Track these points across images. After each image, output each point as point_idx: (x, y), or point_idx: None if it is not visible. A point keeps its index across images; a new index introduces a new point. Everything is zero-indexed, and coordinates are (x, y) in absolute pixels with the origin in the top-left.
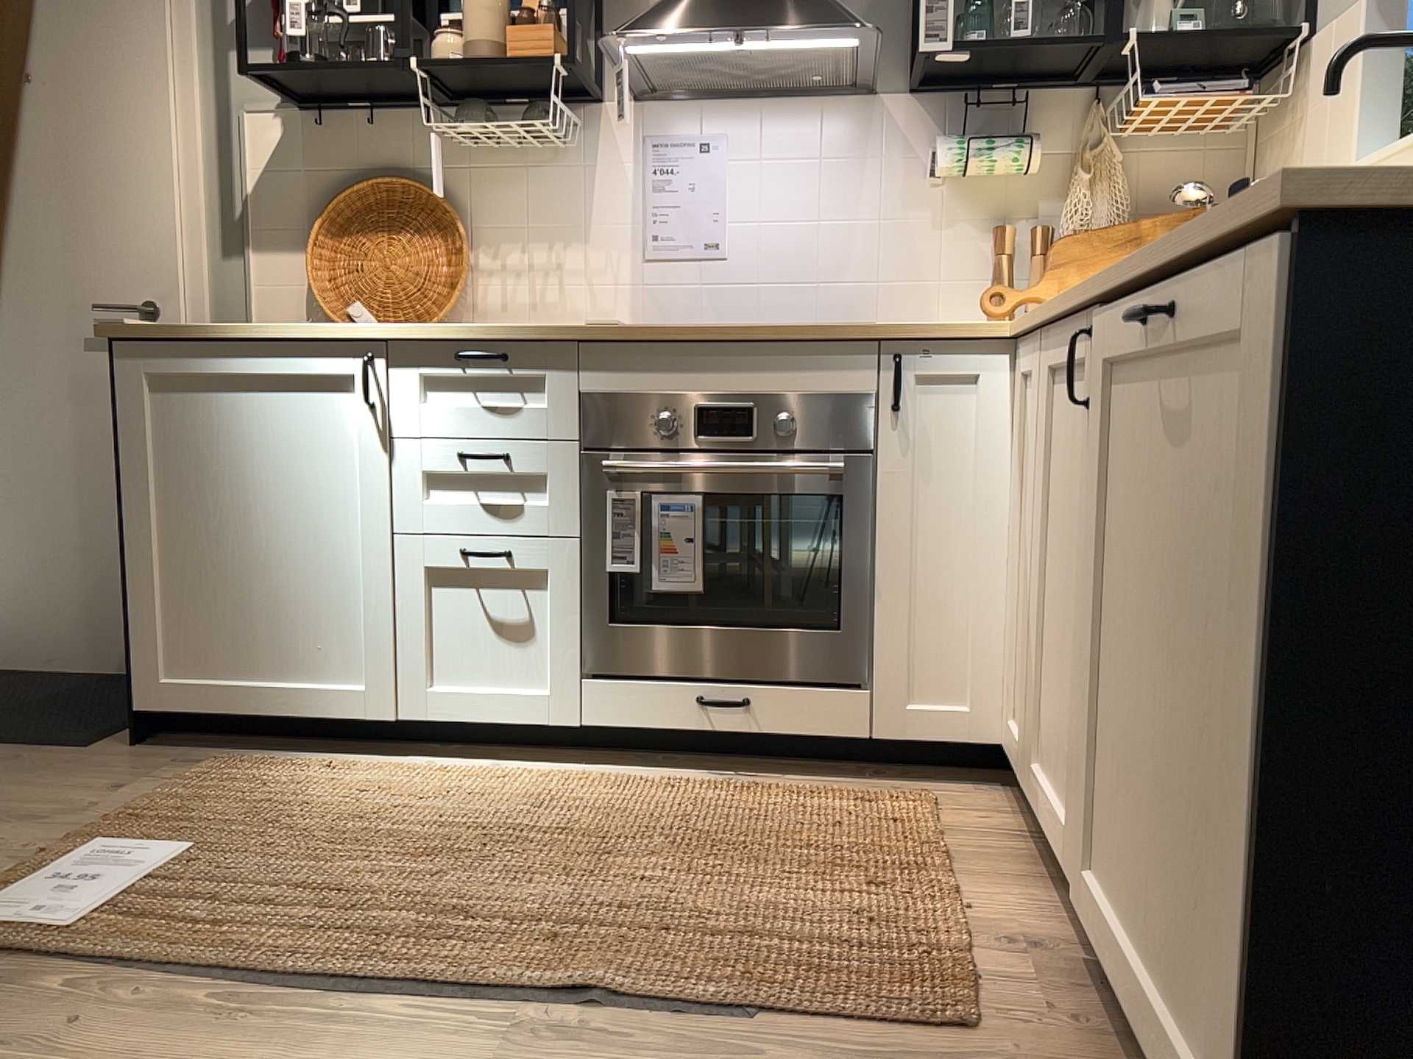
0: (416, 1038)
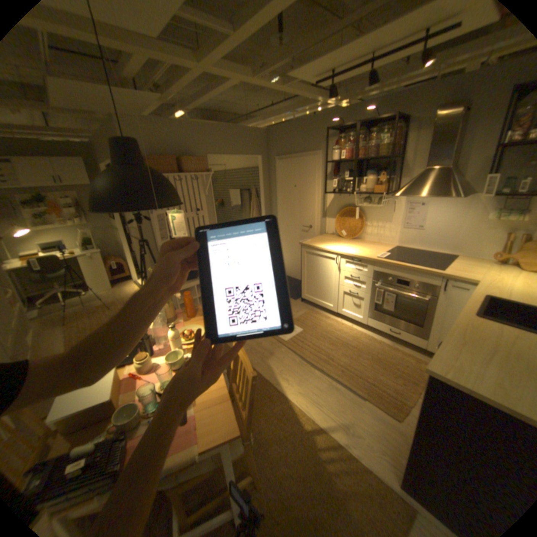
0: (318, 377)
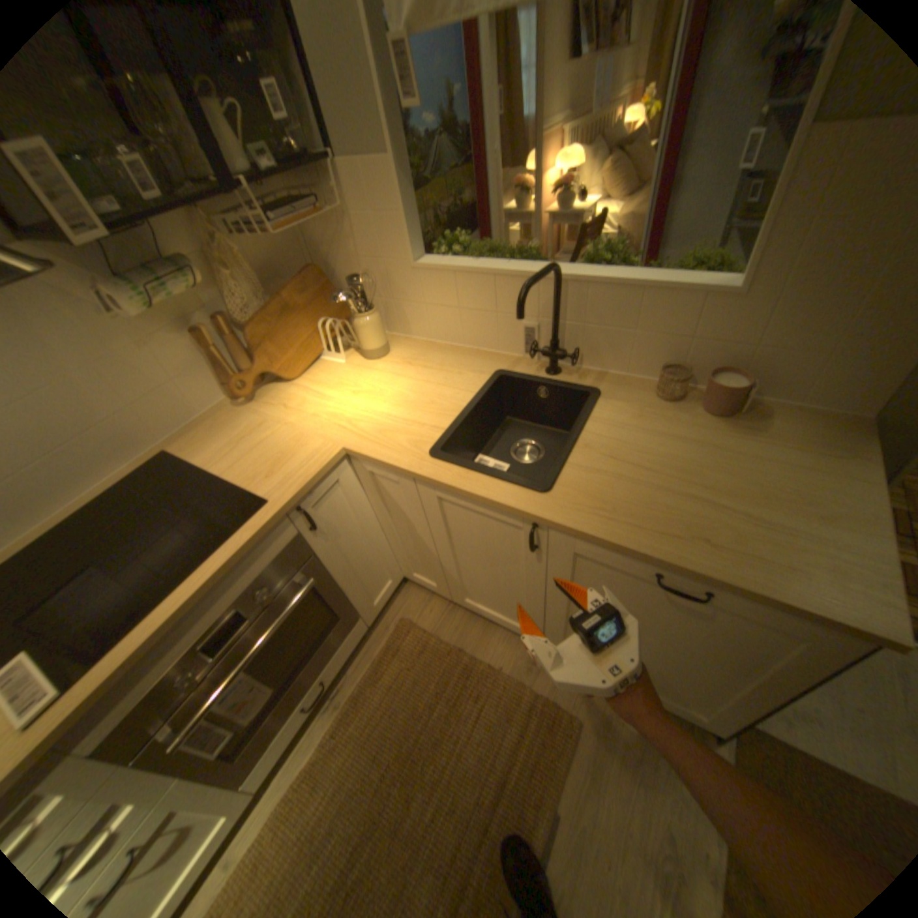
0: None
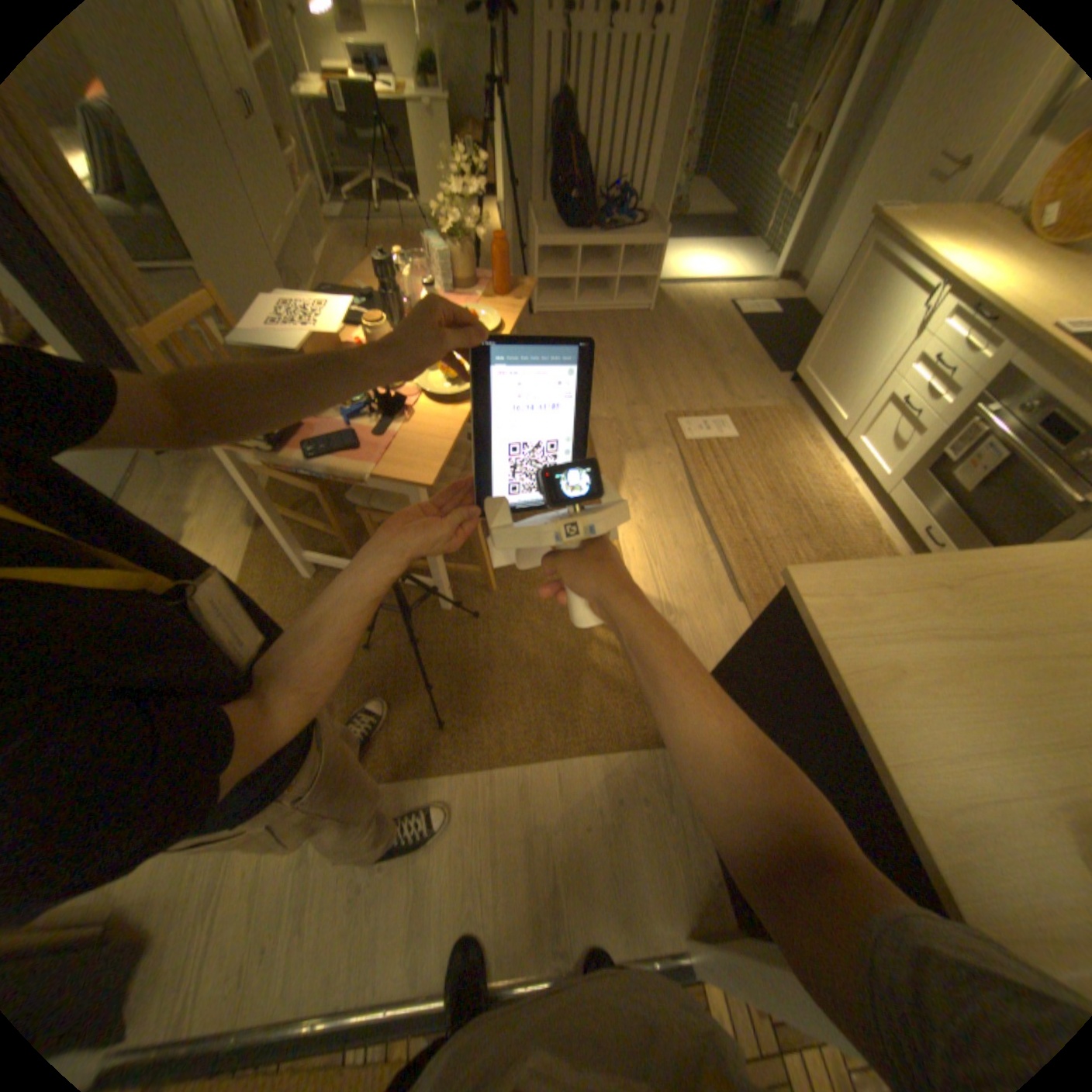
0: (690, 526)
